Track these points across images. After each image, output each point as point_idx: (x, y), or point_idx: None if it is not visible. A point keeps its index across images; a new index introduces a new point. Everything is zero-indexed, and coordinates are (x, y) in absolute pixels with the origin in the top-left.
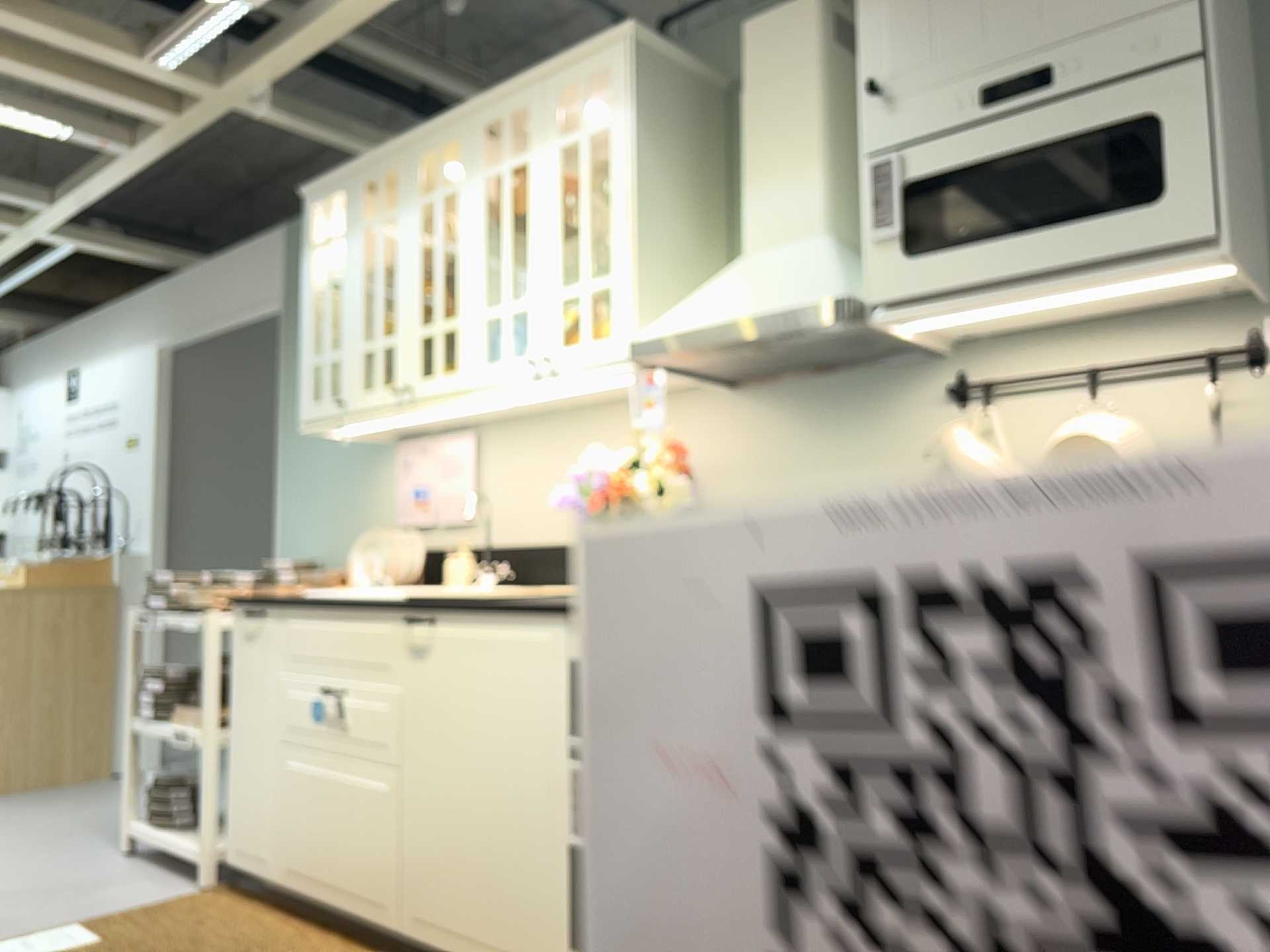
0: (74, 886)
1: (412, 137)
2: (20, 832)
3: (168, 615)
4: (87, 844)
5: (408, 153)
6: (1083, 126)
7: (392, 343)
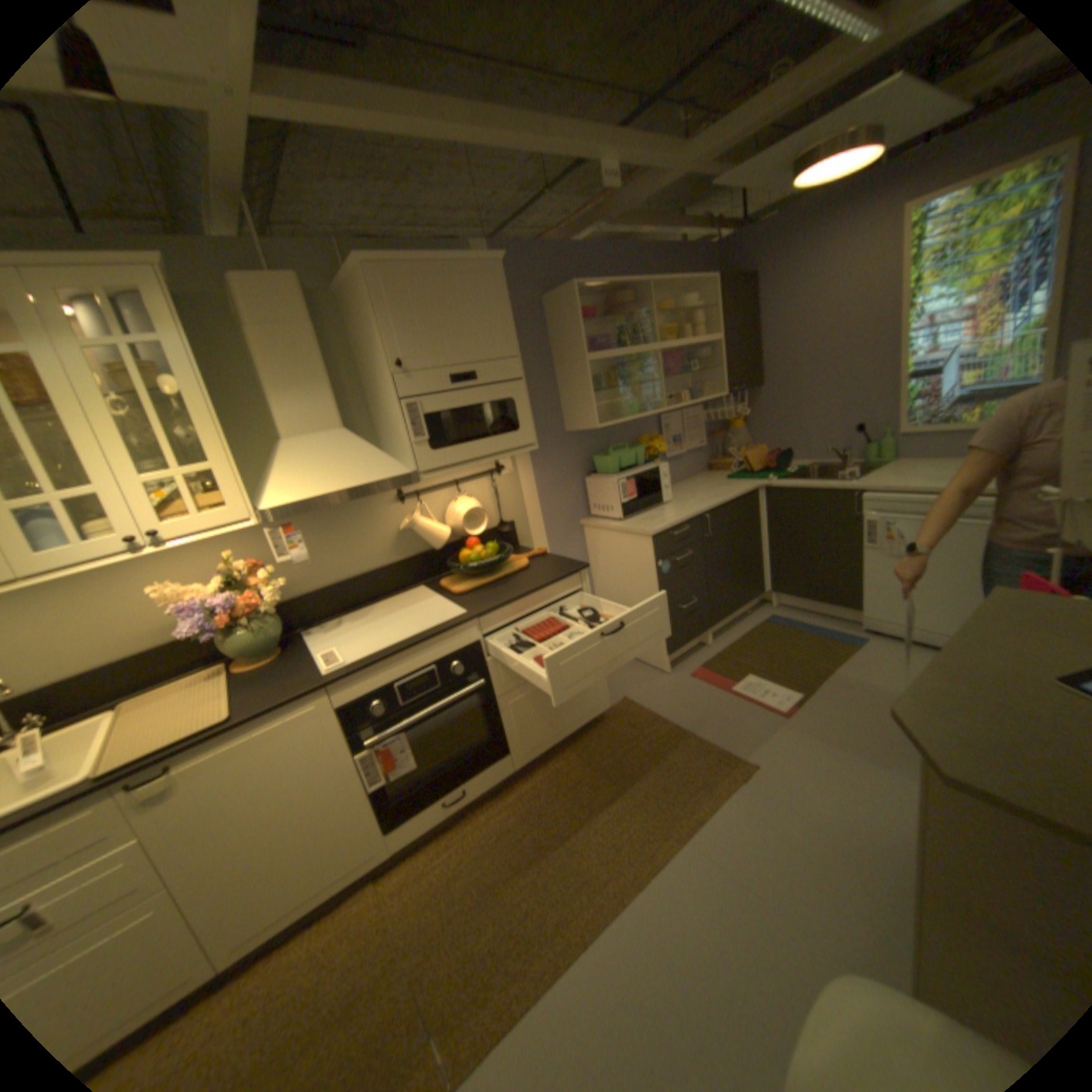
0: None
1: None
2: None
3: None
4: None
5: None
6: (492, 399)
7: None
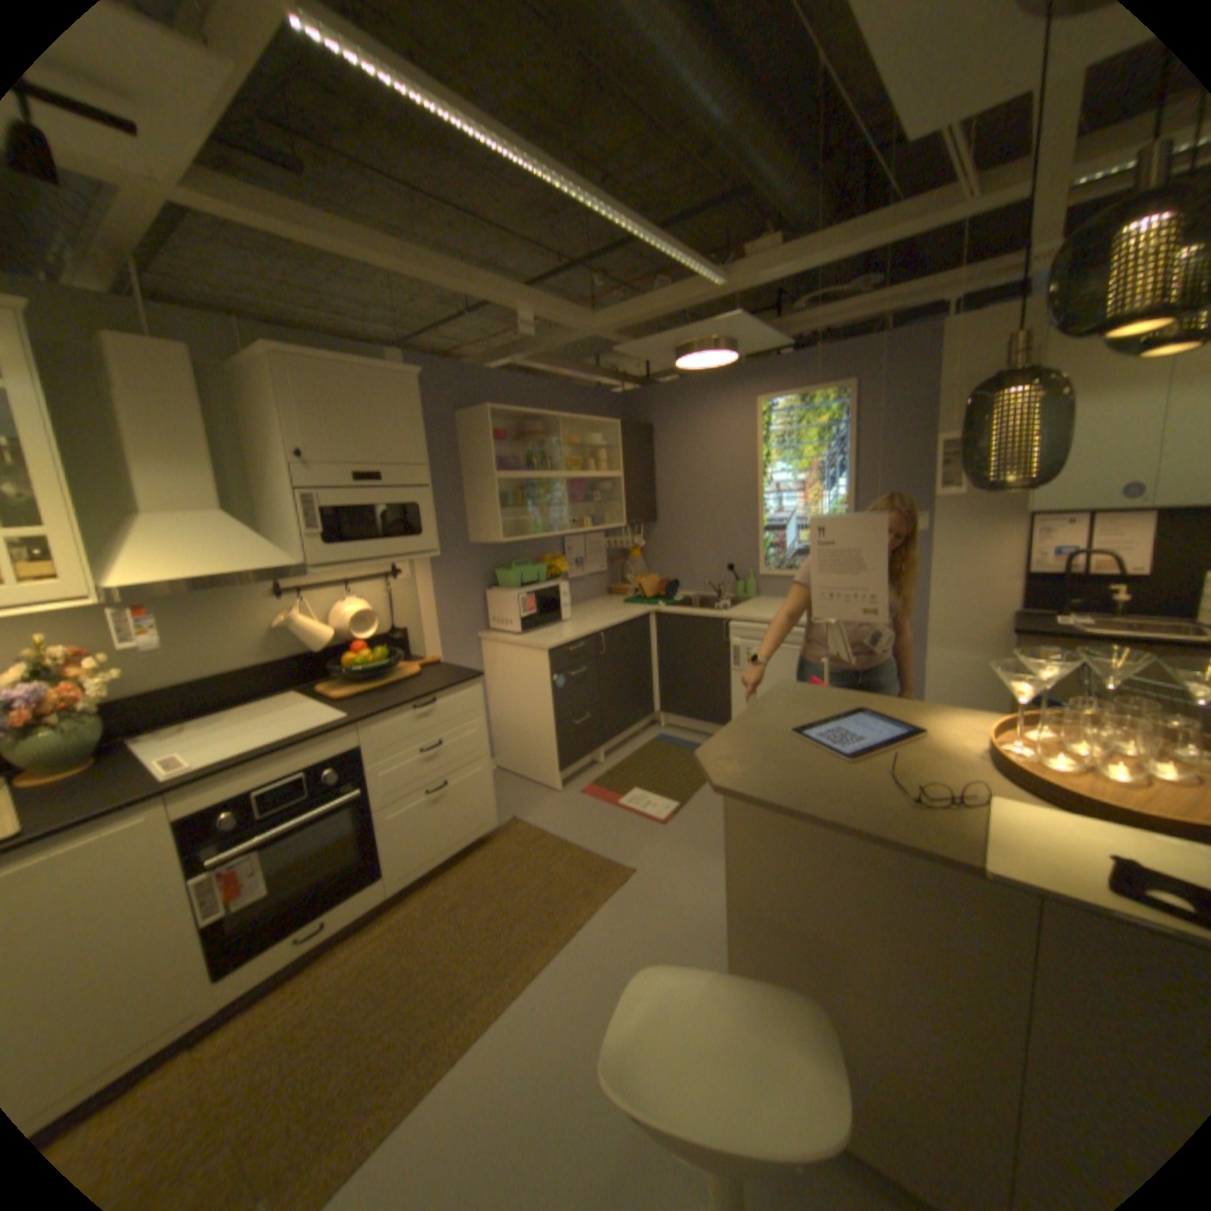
0: None
1: None
2: None
3: None
4: None
5: None
6: (396, 502)
7: None
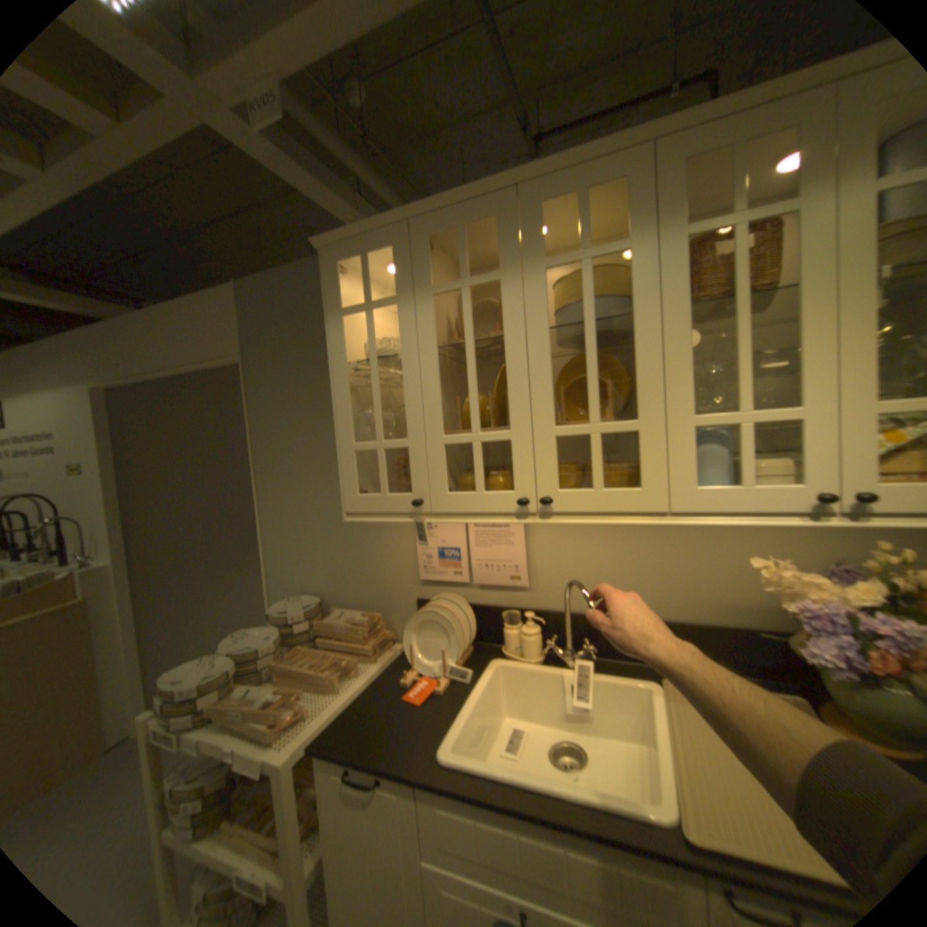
0: None
1: (527, 171)
2: None
3: (201, 735)
4: None
5: (515, 195)
6: None
7: (504, 439)
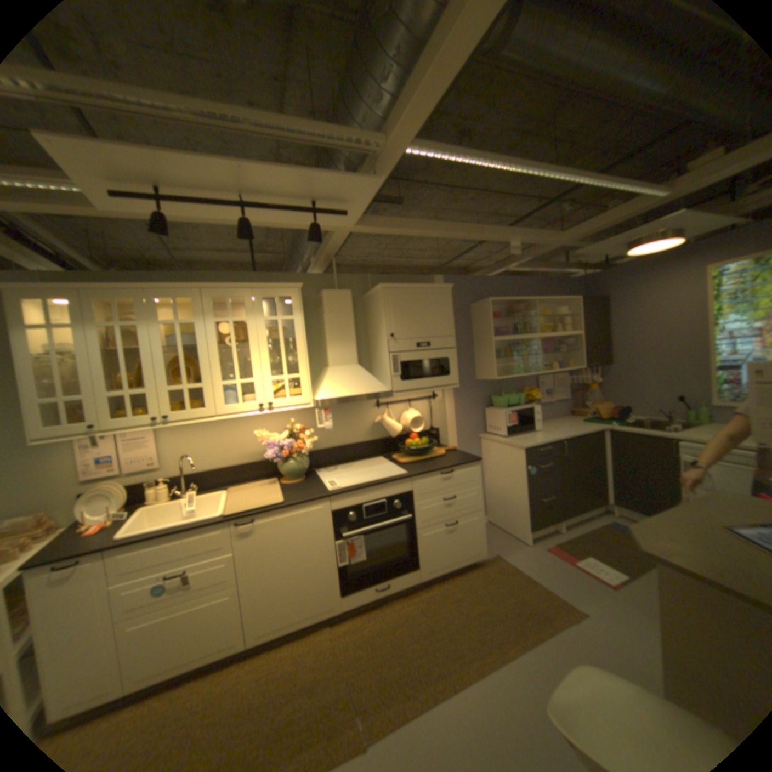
0: None
1: (148, 285)
2: None
3: None
4: None
5: (142, 292)
6: (436, 357)
7: (142, 393)
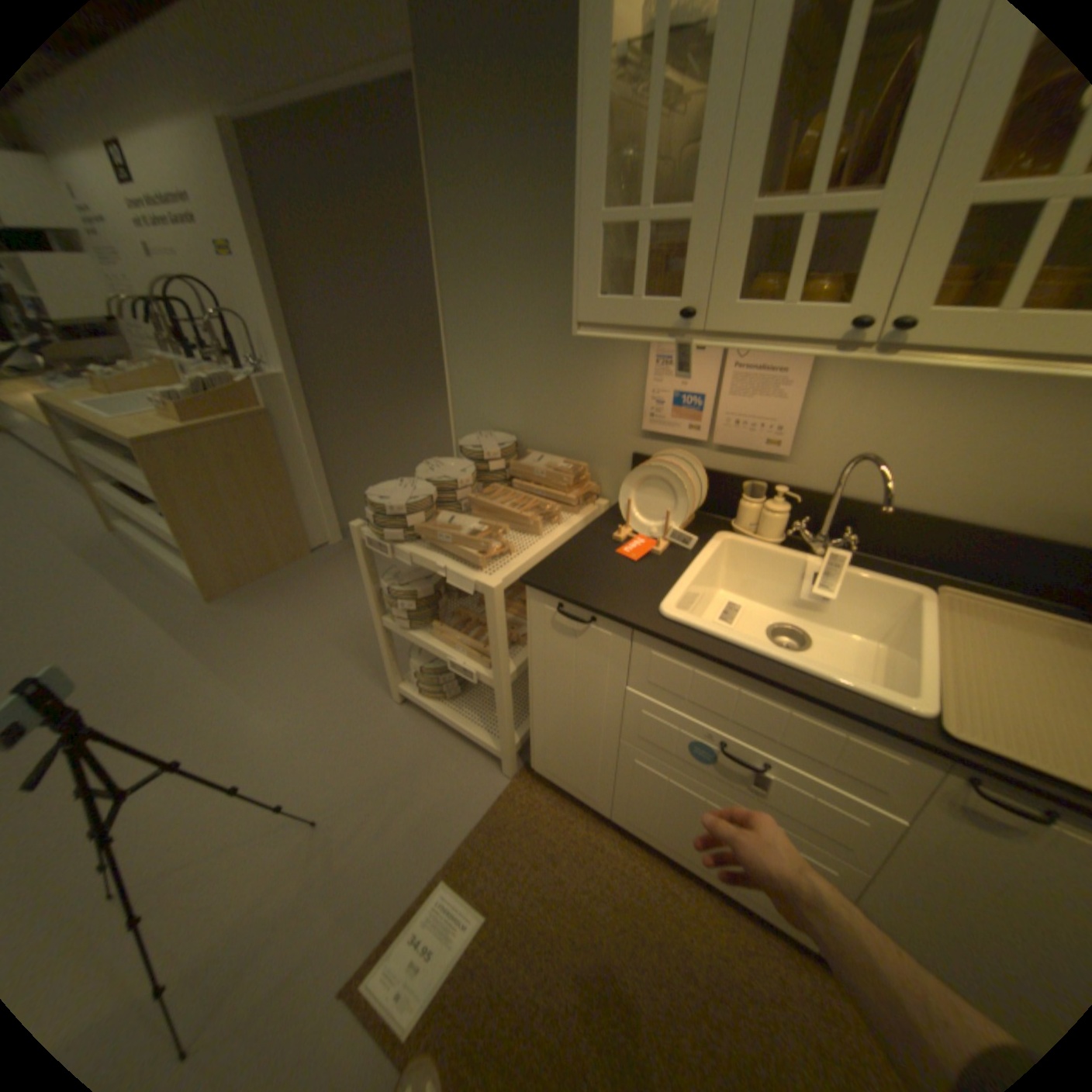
0: (390, 772)
1: None
2: (287, 658)
3: (414, 551)
4: (356, 679)
5: None
6: None
7: (866, 209)
